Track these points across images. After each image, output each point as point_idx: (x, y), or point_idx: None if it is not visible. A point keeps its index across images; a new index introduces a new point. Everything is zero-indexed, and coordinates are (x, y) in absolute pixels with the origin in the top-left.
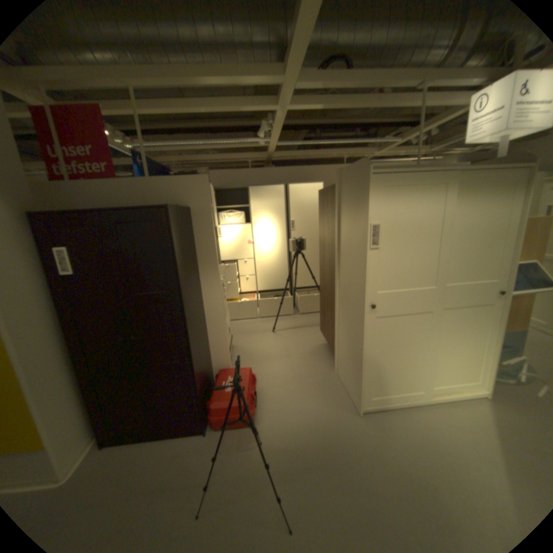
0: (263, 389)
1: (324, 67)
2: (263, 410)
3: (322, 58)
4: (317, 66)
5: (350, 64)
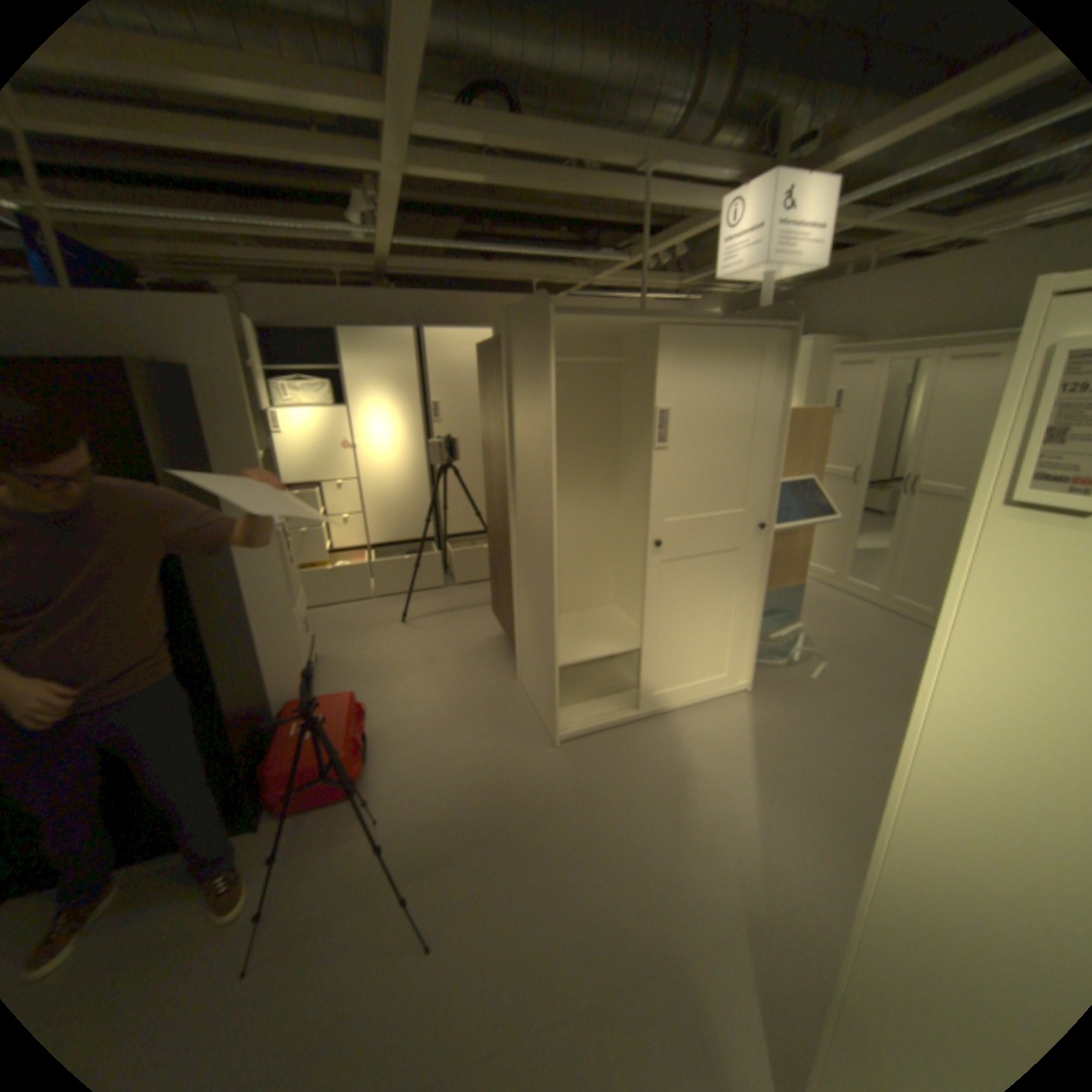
0: (382, 727)
1: (467, 102)
2: (382, 764)
3: (463, 82)
4: (455, 97)
5: (517, 105)
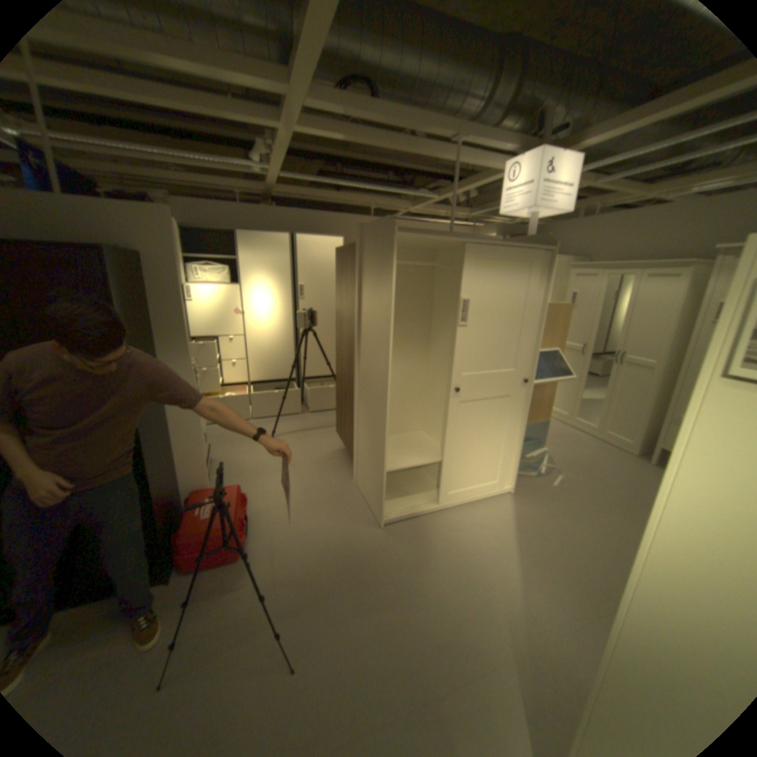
0: (258, 511)
1: (343, 87)
2: (258, 538)
3: (341, 74)
4: (335, 83)
5: (376, 92)
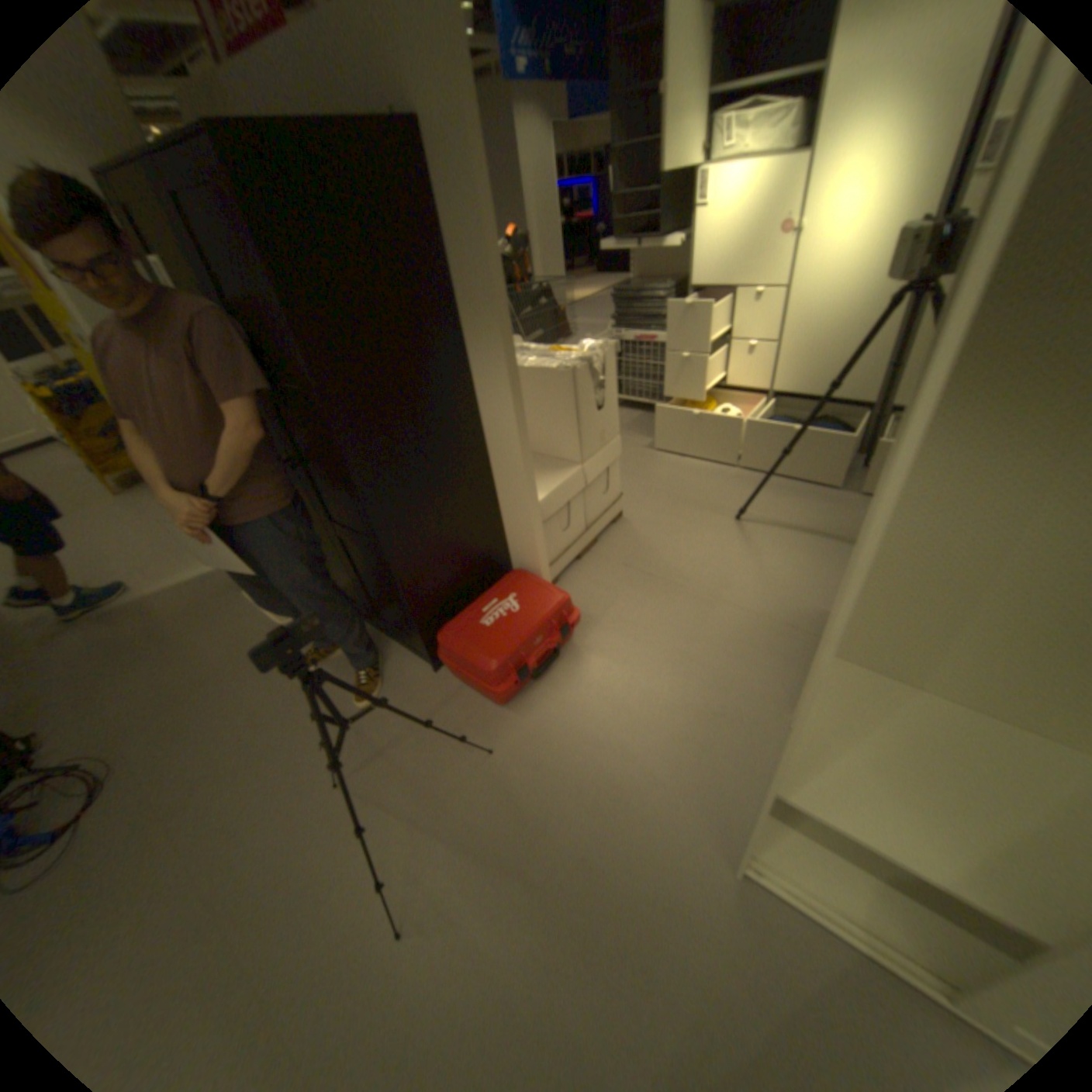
0: (593, 647)
1: None
2: (554, 691)
3: None
4: None
5: None
